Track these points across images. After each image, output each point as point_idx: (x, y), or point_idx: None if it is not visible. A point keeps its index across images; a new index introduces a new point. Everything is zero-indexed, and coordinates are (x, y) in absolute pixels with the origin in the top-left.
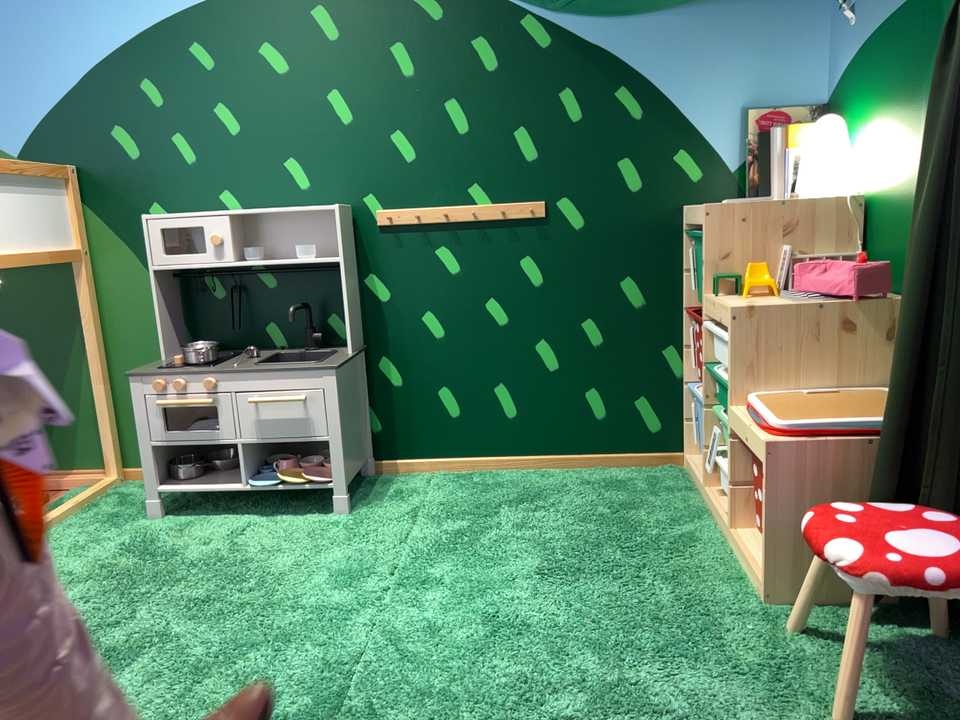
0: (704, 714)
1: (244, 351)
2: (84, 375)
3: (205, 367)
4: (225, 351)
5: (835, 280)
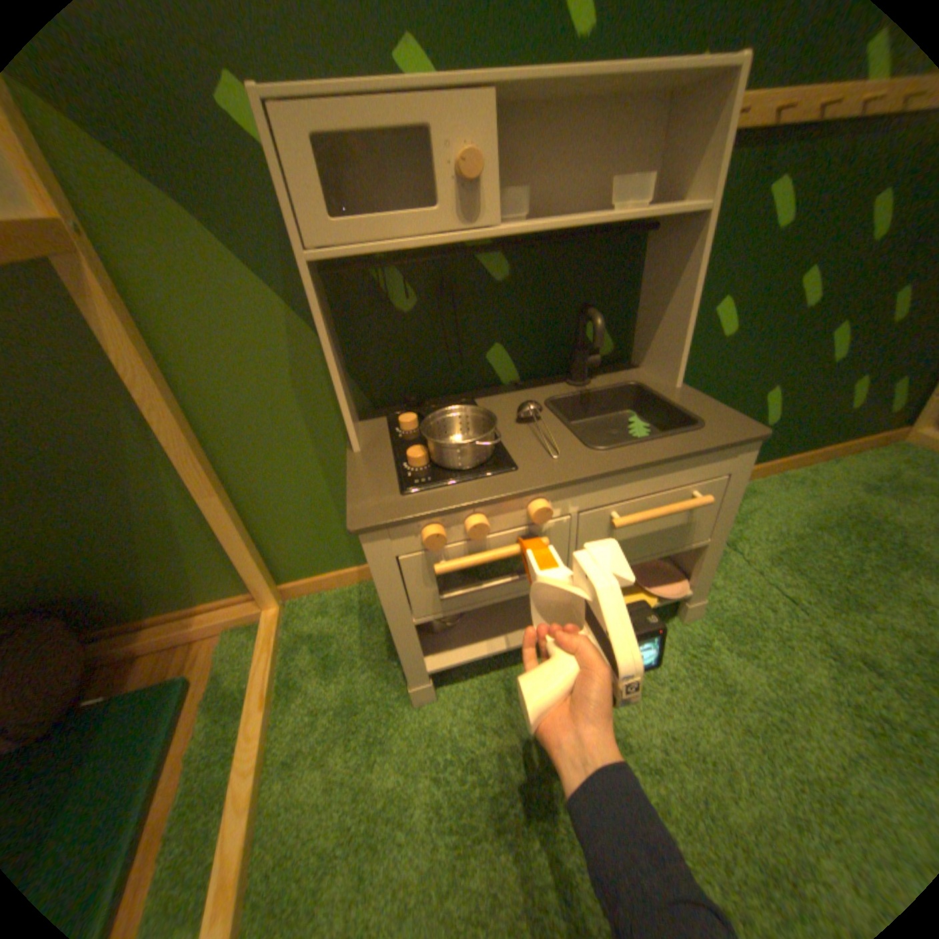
0: None
1: (469, 401)
2: (169, 483)
3: (507, 472)
4: (435, 406)
5: None
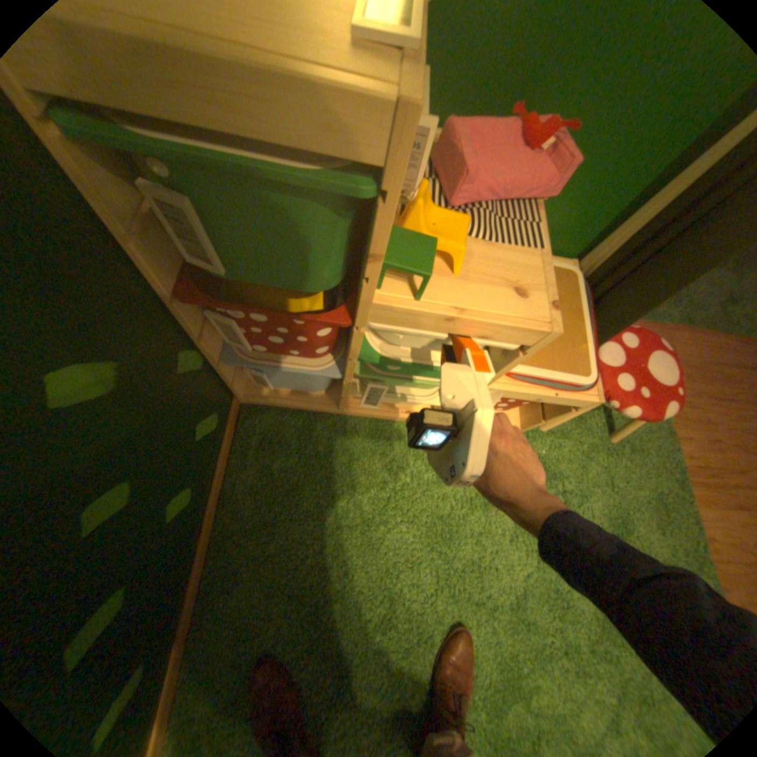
0: (621, 507)
1: None
2: None
3: None
4: None
5: (529, 176)
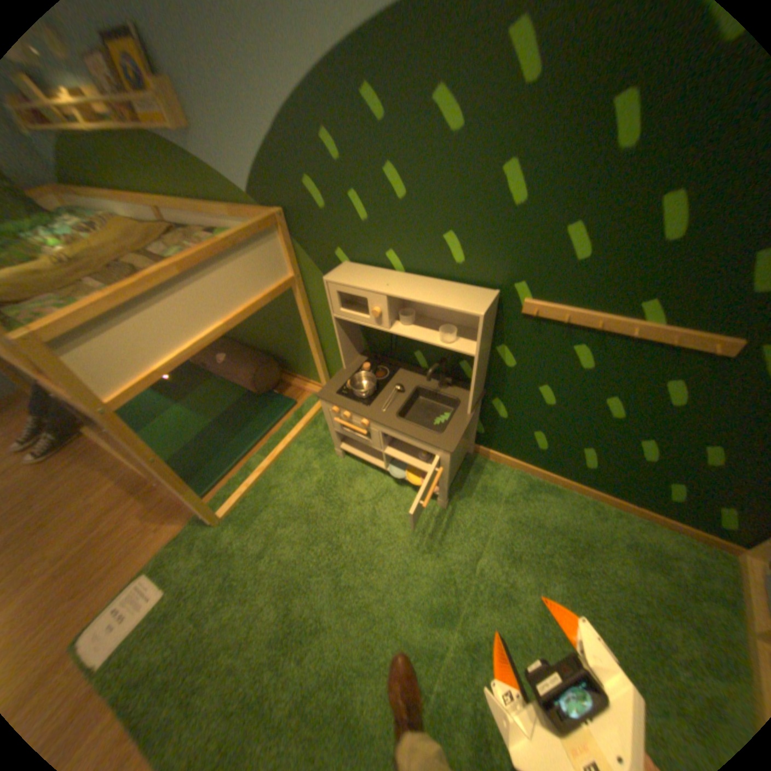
0: None
1: (398, 368)
2: (309, 342)
3: (364, 406)
4: (386, 364)
5: None
